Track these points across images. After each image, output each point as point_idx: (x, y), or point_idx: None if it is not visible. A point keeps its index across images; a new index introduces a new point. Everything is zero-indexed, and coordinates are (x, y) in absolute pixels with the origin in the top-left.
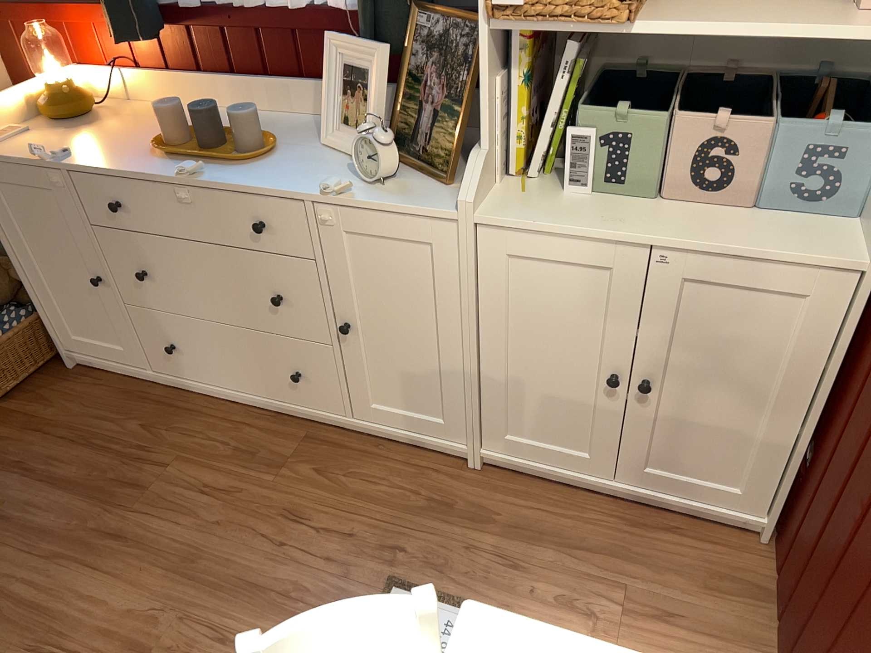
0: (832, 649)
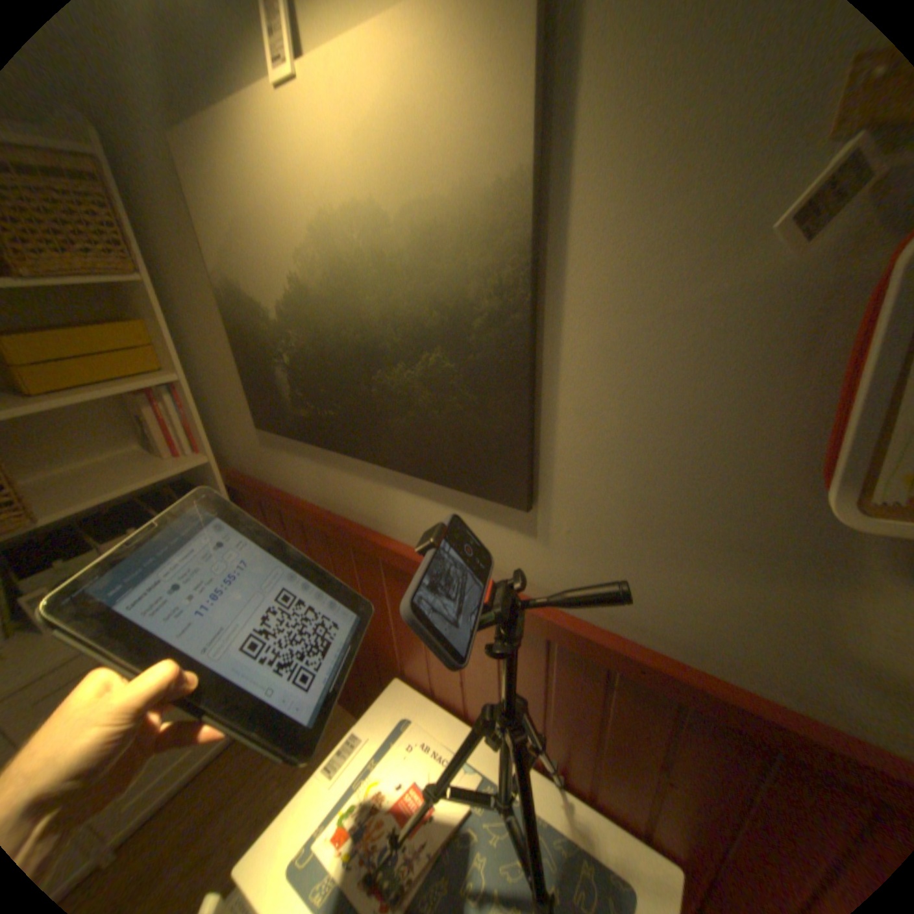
0: (360, 685)
